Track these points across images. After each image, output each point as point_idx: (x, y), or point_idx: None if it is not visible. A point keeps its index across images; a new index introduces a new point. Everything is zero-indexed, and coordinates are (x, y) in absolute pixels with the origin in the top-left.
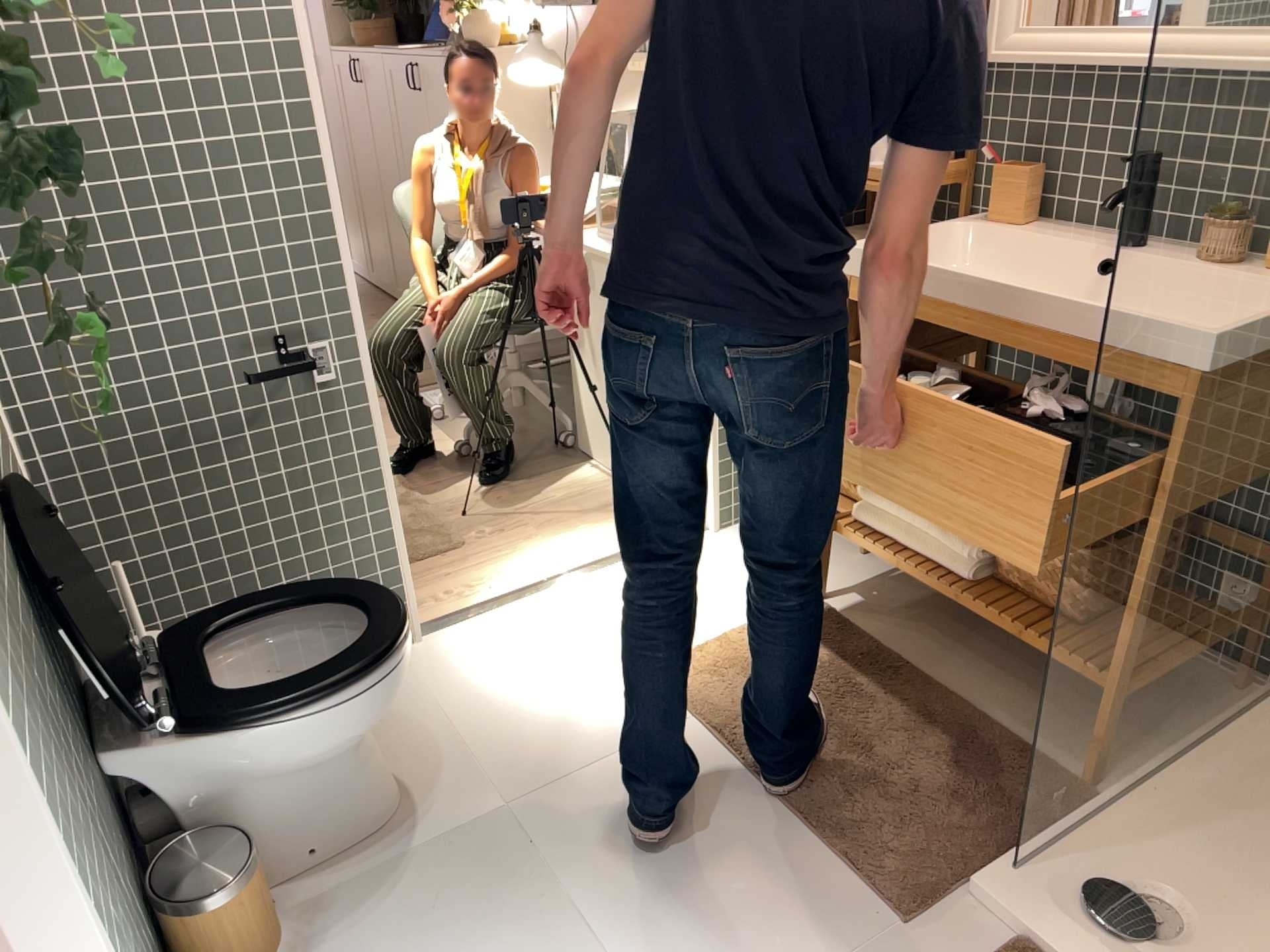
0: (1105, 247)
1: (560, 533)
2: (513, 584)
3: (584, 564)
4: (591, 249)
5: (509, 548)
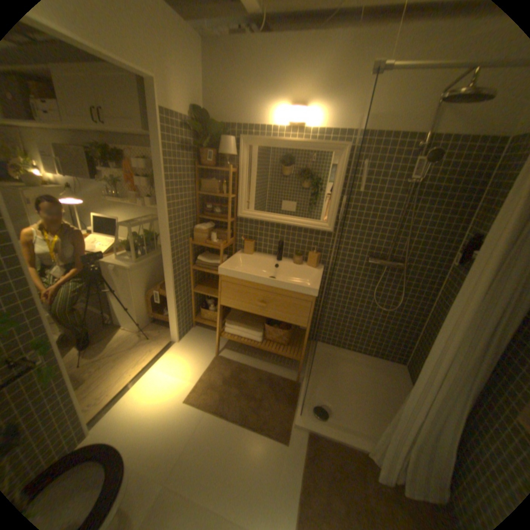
0: (273, 259)
1: (124, 361)
2: (116, 390)
3: (140, 370)
4: (116, 265)
5: (107, 374)
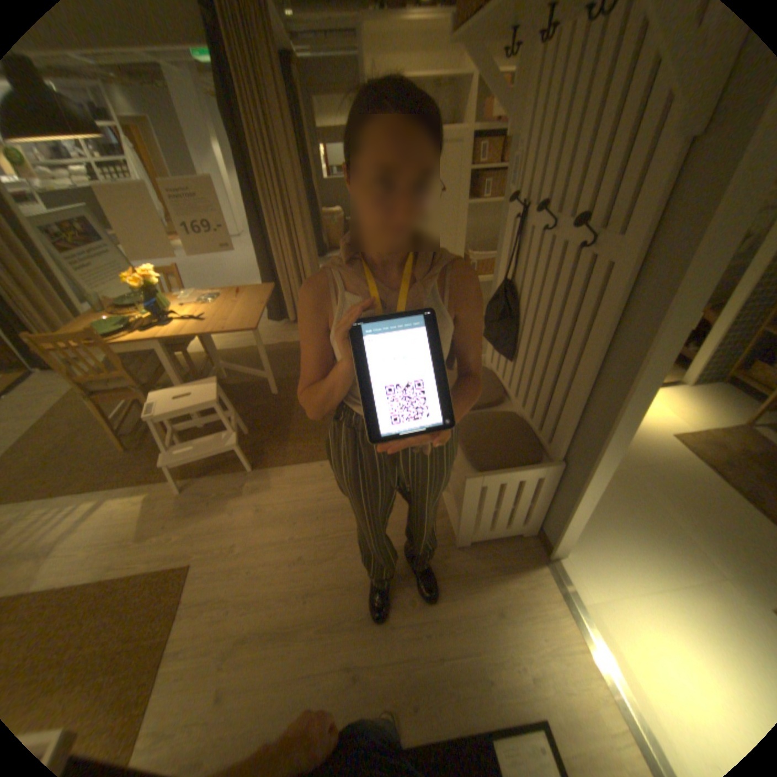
0: None
1: None
2: None
3: None
4: None
5: None
